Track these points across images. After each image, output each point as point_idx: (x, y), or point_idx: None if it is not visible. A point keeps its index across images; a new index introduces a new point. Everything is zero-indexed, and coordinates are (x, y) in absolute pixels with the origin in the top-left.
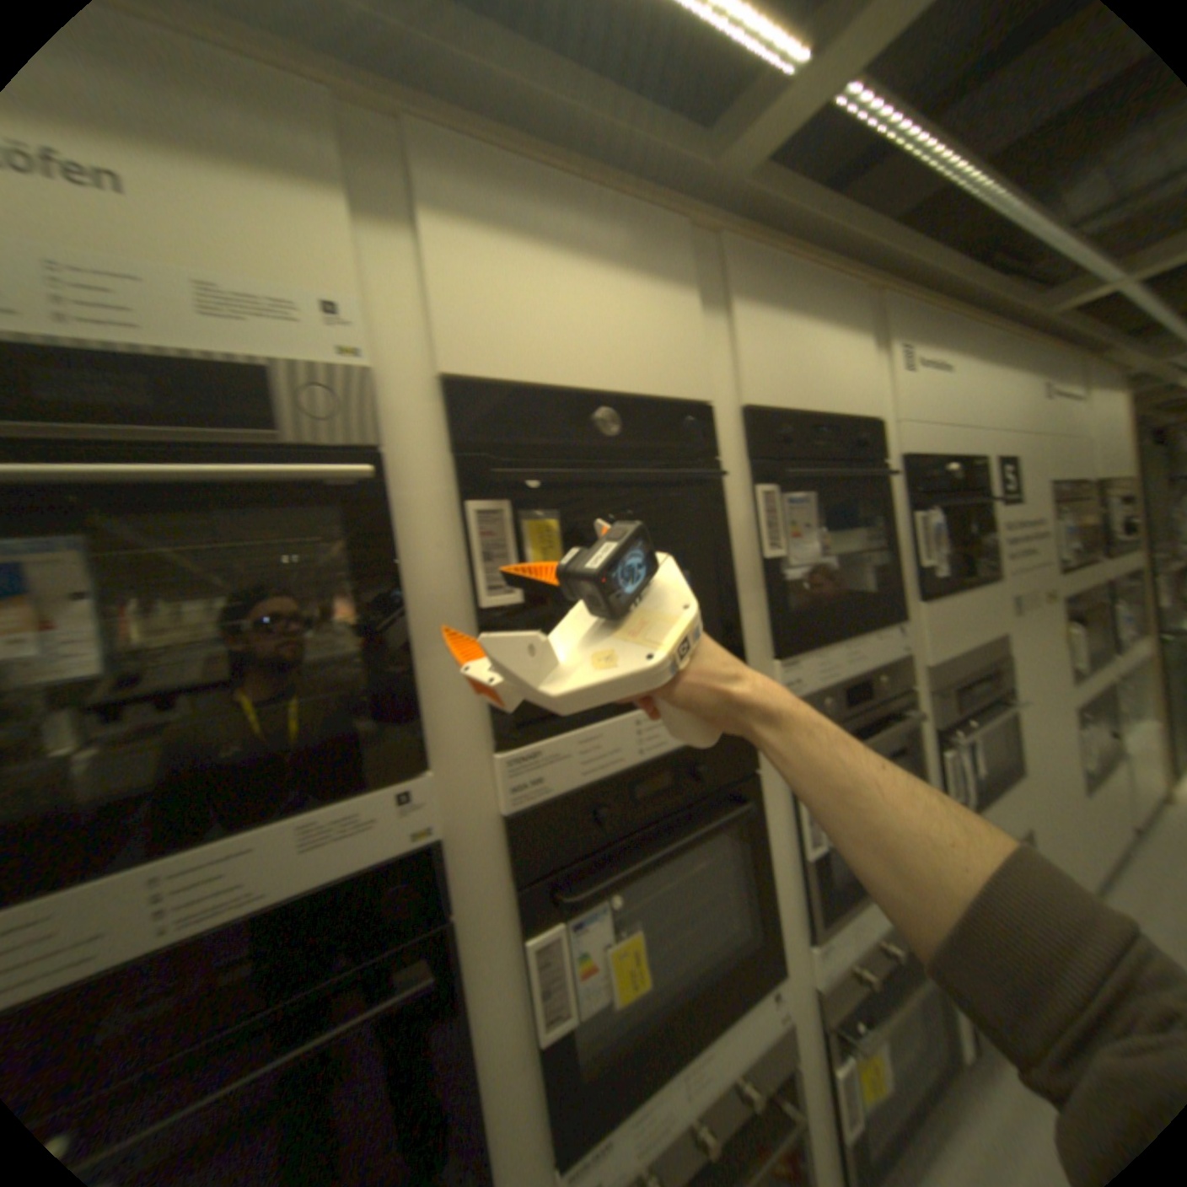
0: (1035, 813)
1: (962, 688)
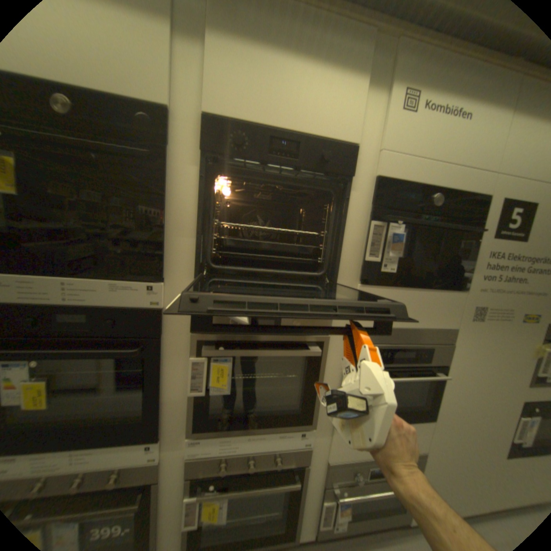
0: (437, 445)
1: (383, 348)
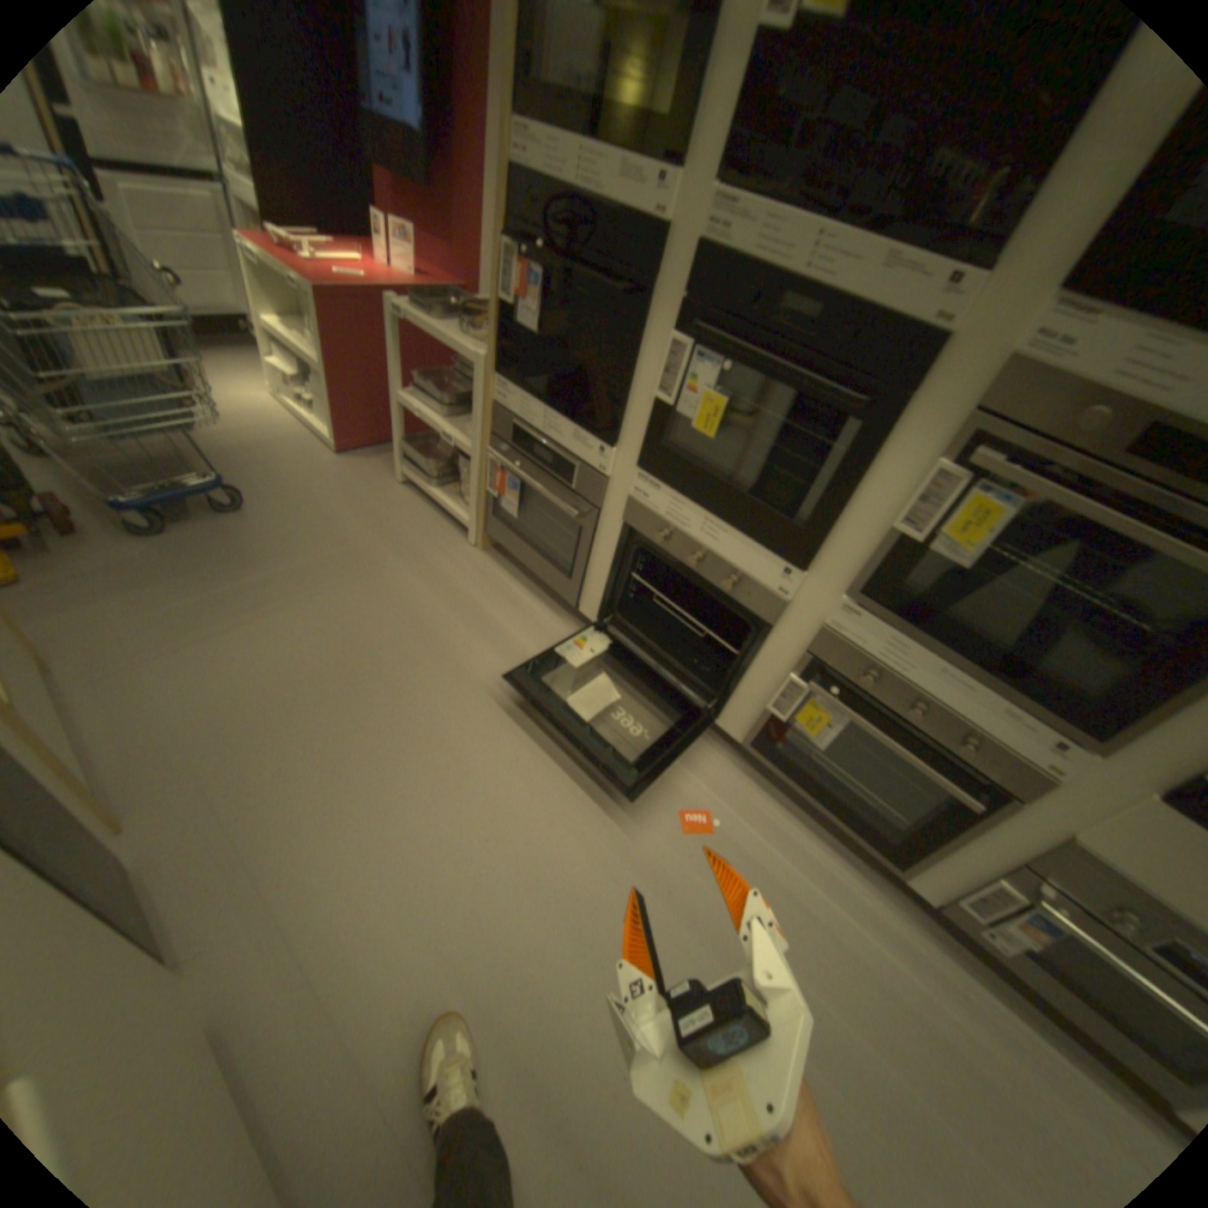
0: None
1: None
